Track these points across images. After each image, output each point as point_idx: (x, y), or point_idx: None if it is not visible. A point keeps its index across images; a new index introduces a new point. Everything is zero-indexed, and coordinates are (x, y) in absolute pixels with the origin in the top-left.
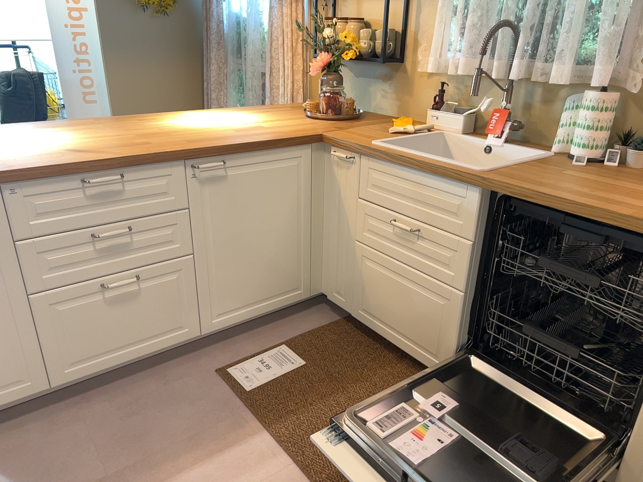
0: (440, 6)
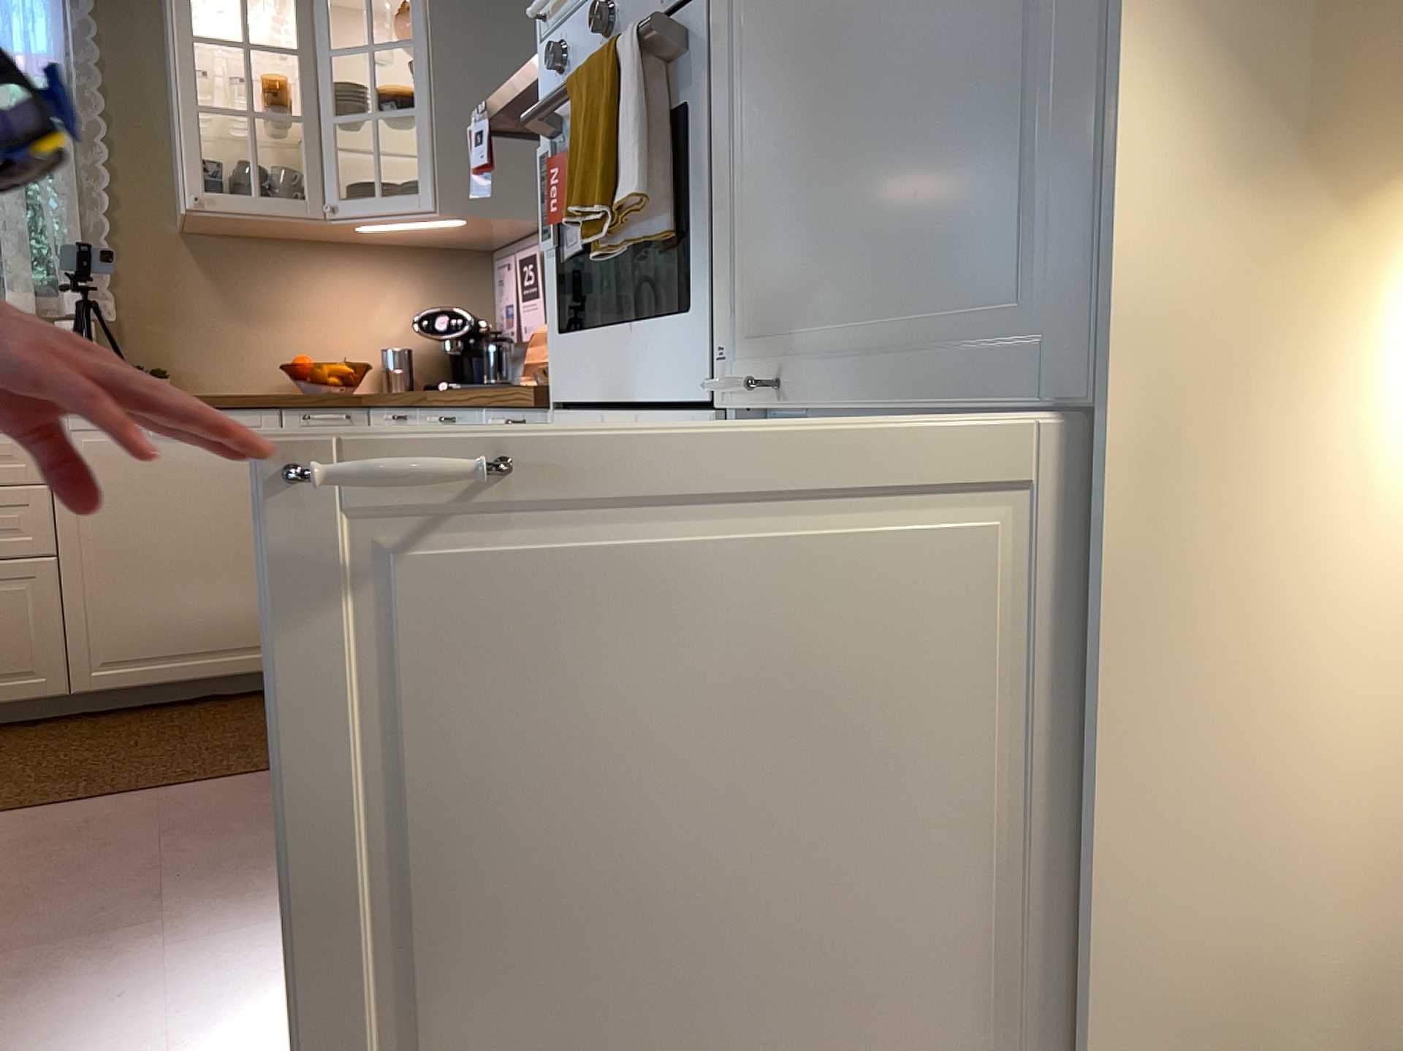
0: None
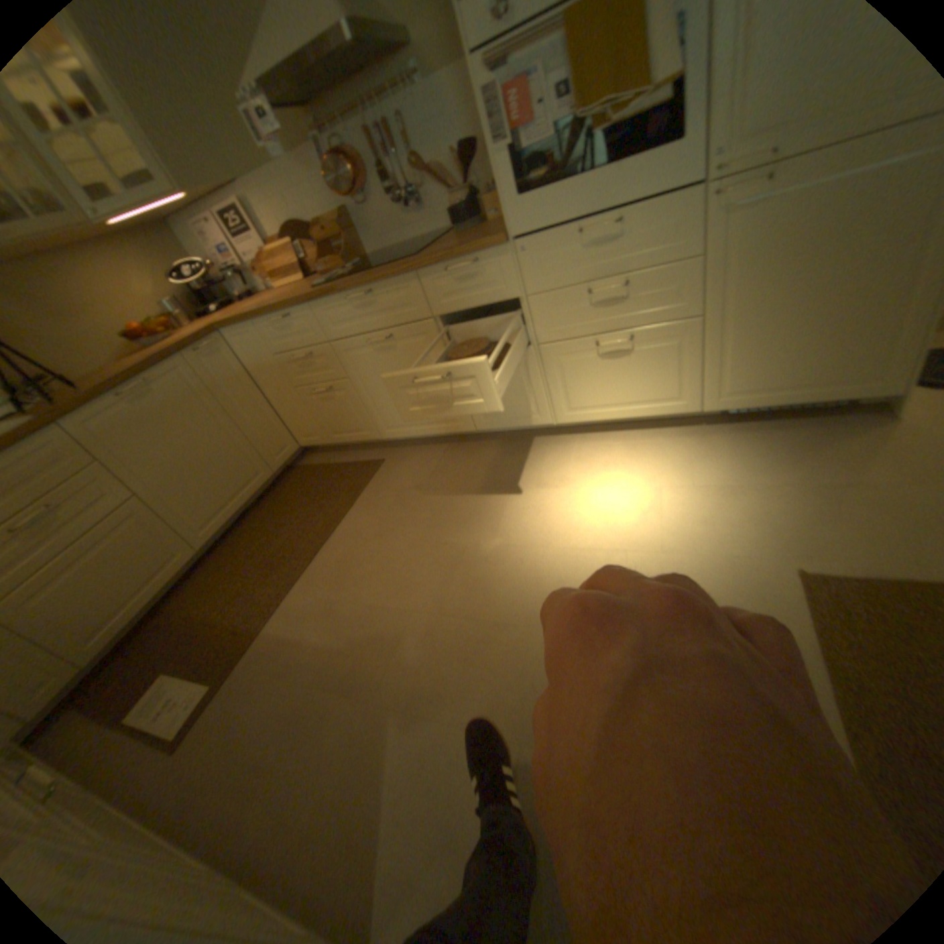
0: None
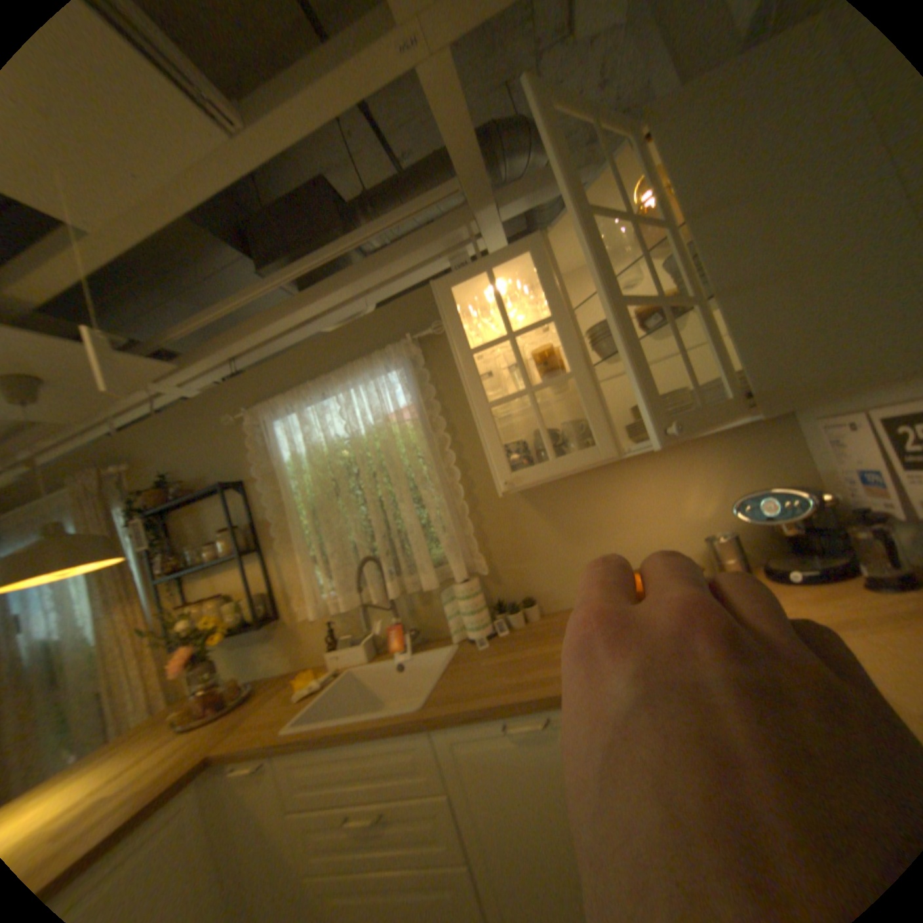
0: (302, 560)
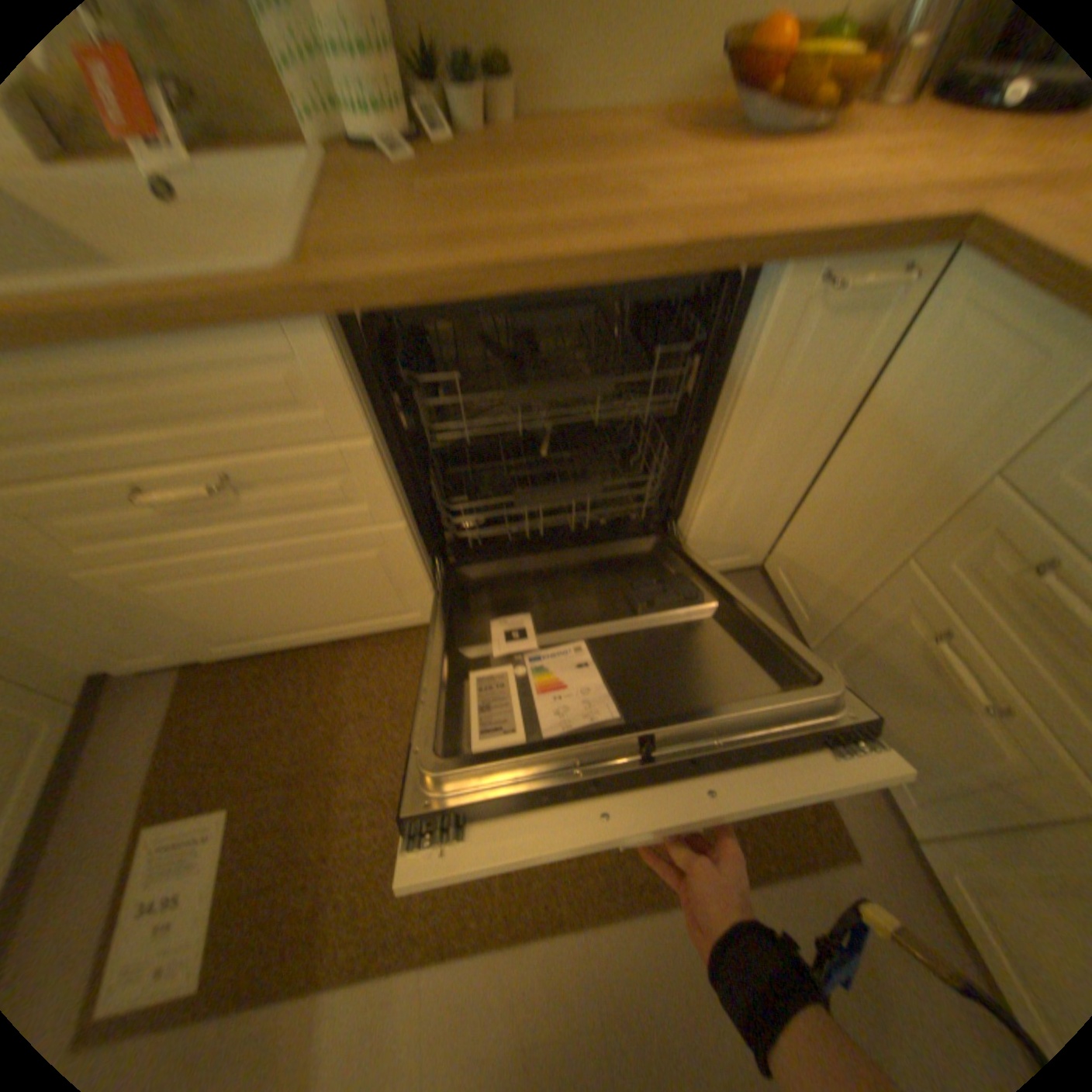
0: None
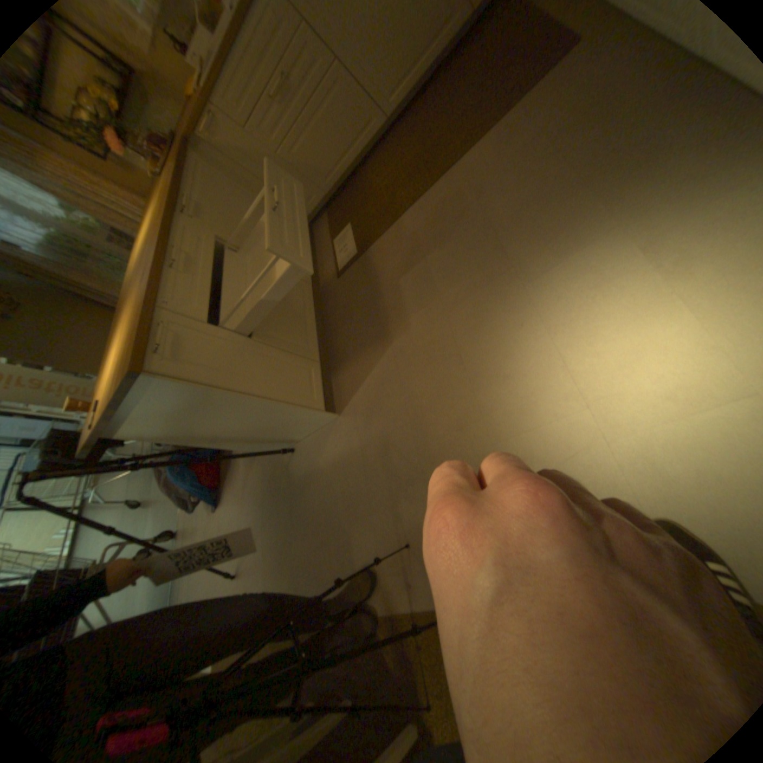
0: None
